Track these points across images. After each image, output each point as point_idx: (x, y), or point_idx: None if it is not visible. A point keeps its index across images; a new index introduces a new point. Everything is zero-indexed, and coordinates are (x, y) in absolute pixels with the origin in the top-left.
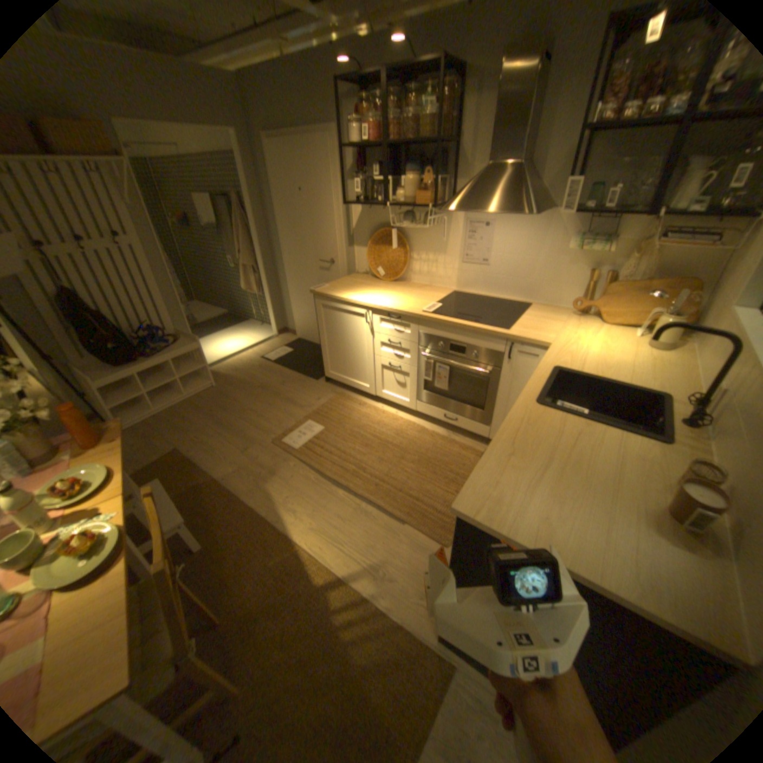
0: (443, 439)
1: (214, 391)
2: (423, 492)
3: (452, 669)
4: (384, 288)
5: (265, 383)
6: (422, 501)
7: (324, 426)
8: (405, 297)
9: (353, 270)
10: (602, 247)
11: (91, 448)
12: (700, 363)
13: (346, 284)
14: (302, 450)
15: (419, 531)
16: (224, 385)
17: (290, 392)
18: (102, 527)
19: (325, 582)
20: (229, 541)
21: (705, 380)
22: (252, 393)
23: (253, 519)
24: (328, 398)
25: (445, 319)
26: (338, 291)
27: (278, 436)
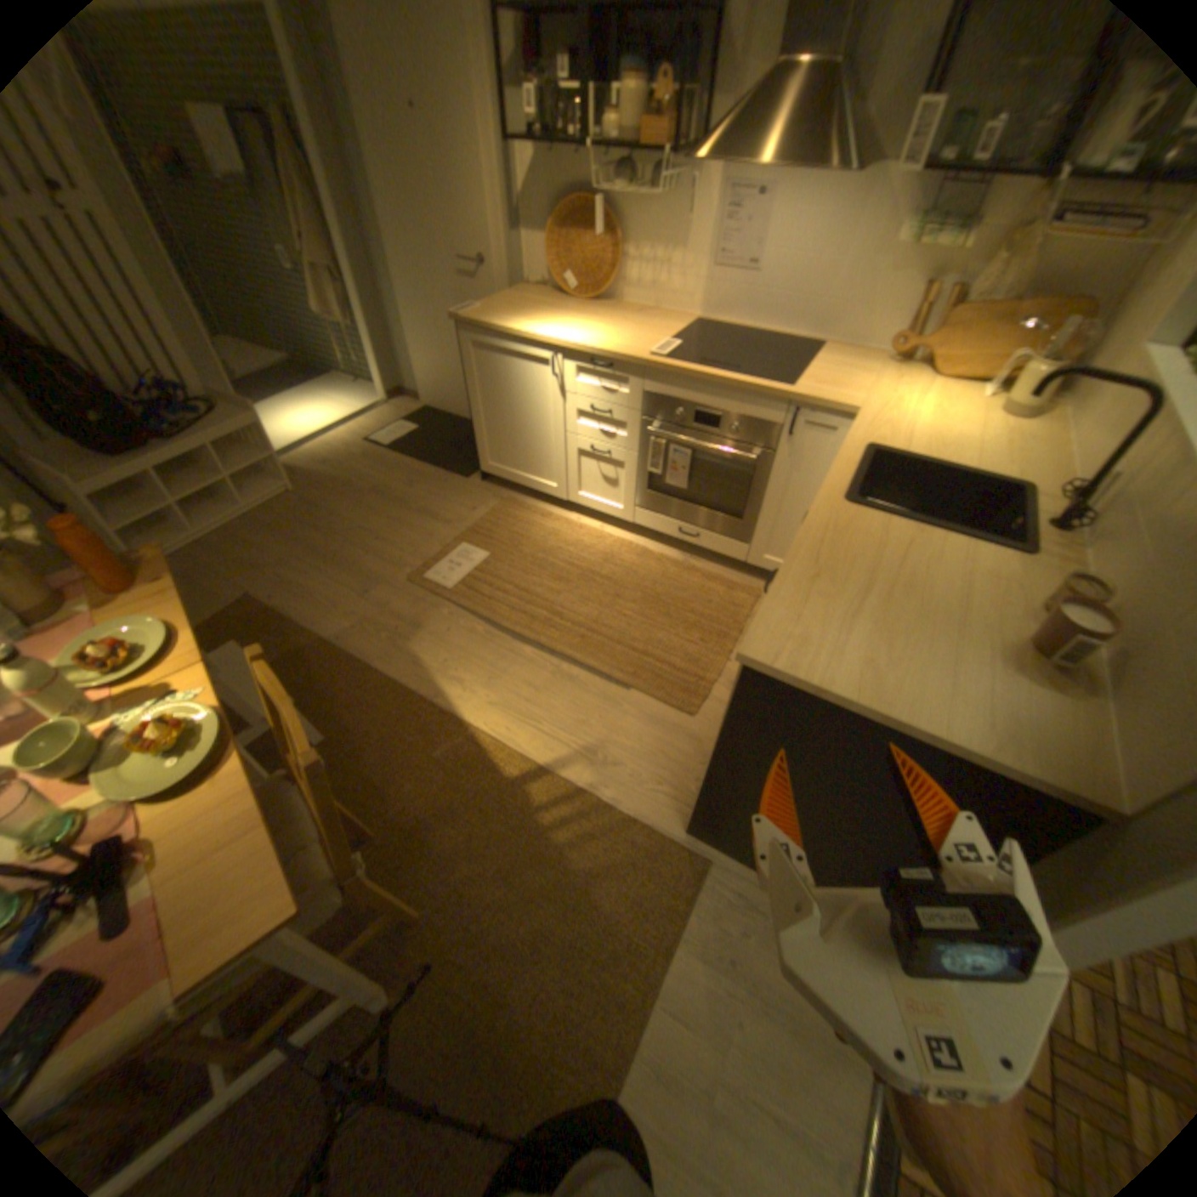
0: (676, 566)
1: (290, 500)
2: (650, 645)
3: (705, 865)
4: (576, 312)
5: (377, 485)
6: (649, 658)
7: (487, 553)
8: (616, 330)
9: (517, 279)
10: (952, 240)
11: (117, 595)
12: (1074, 439)
13: (508, 304)
14: (456, 590)
15: (648, 699)
16: (305, 490)
17: (423, 499)
18: (180, 715)
19: (519, 774)
20: (363, 728)
21: (1080, 463)
22: (358, 502)
23: (396, 696)
24: (487, 508)
25: (687, 368)
26: (497, 318)
27: (414, 571)
